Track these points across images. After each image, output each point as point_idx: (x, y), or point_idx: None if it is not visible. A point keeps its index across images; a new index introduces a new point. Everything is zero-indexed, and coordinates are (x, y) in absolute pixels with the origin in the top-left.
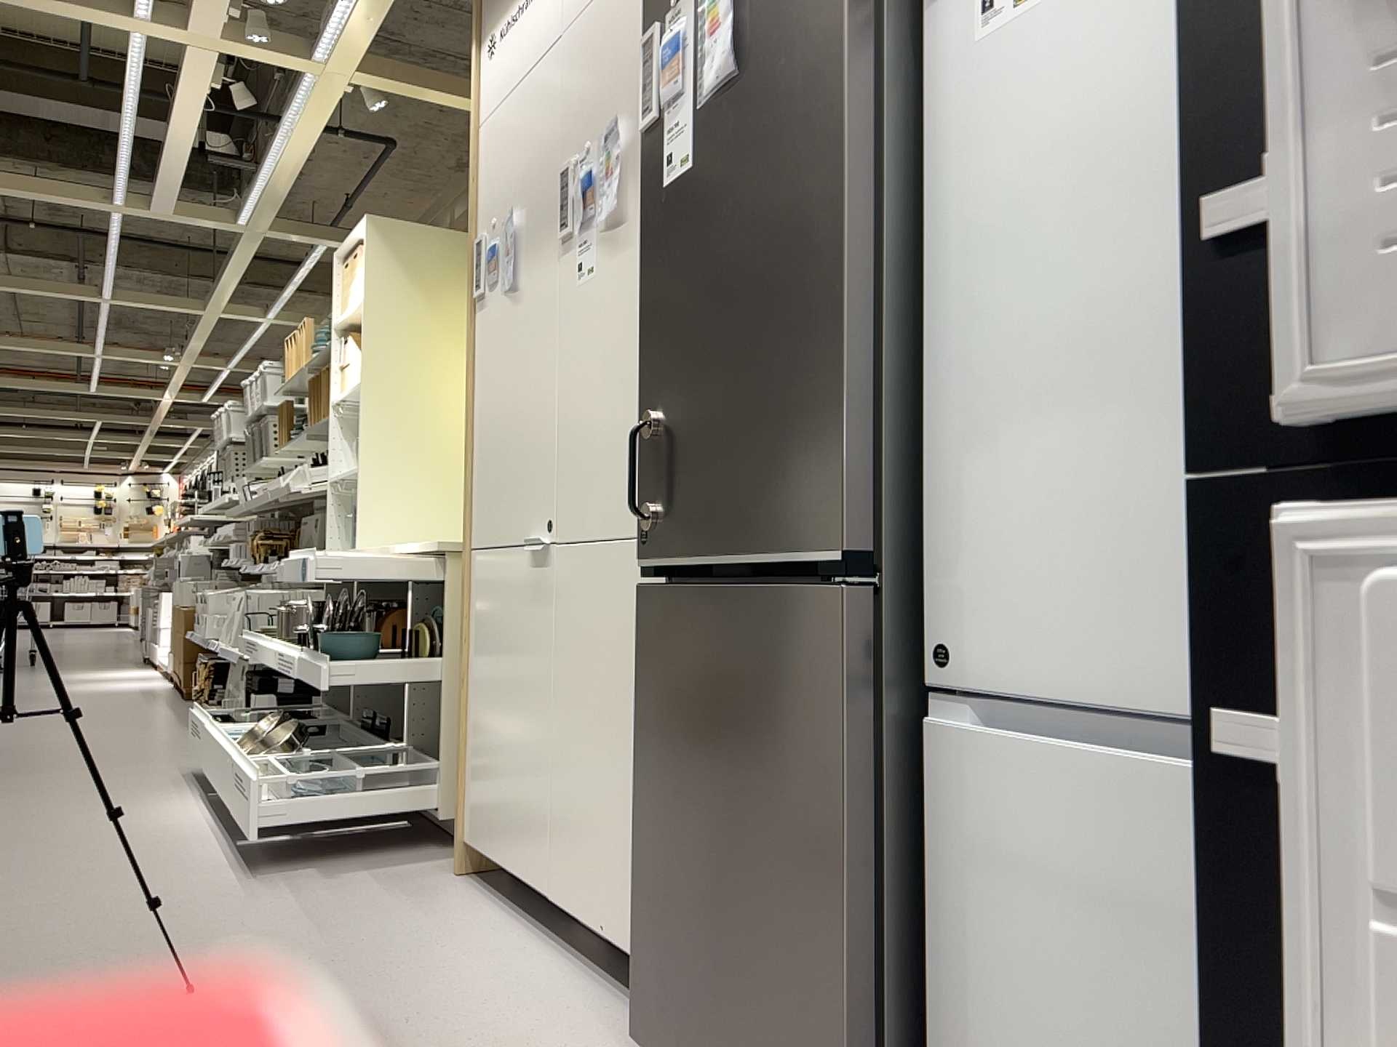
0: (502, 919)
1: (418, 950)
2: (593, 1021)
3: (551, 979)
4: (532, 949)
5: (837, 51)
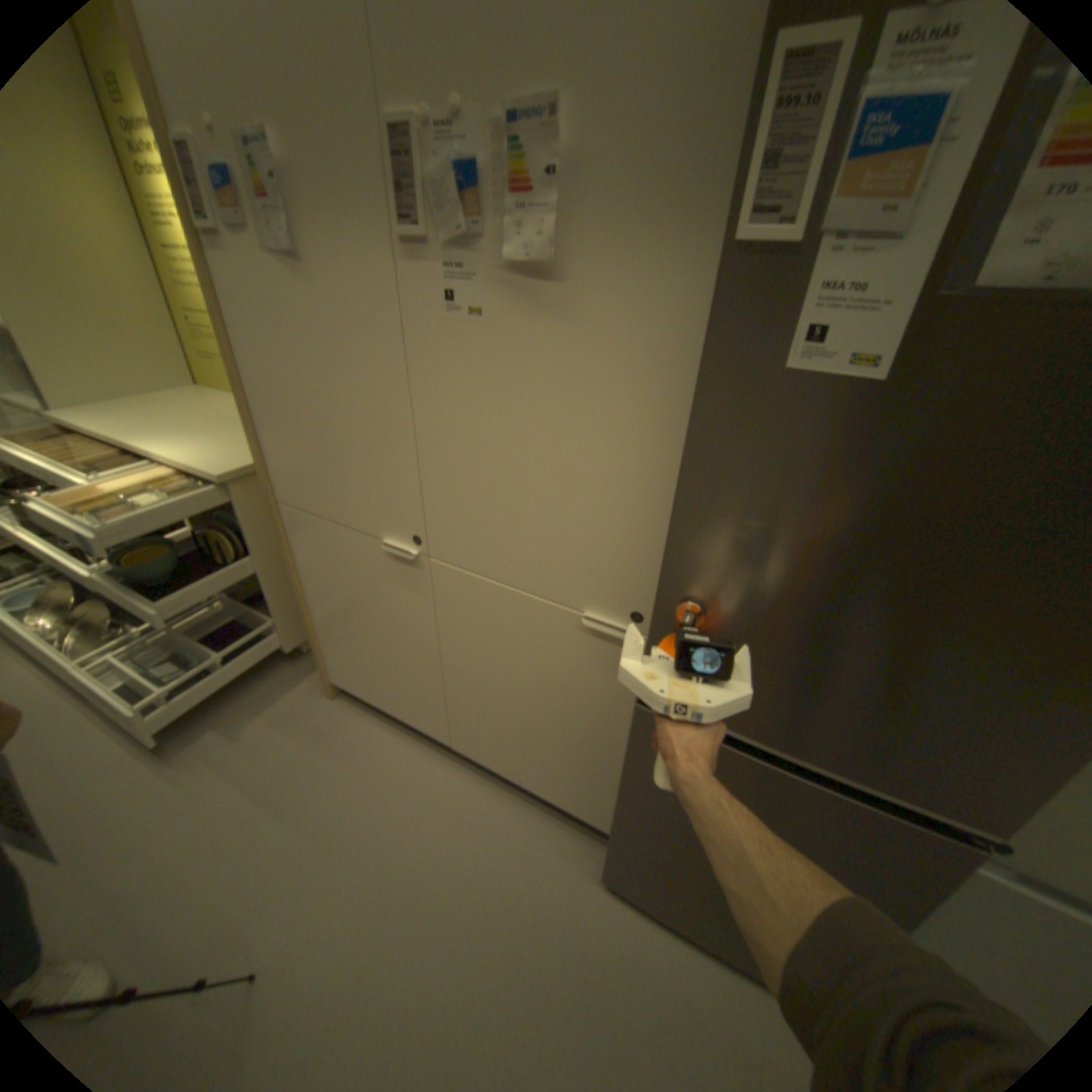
0: (403, 745)
1: (377, 813)
2: (544, 844)
3: (486, 807)
4: (449, 775)
5: None
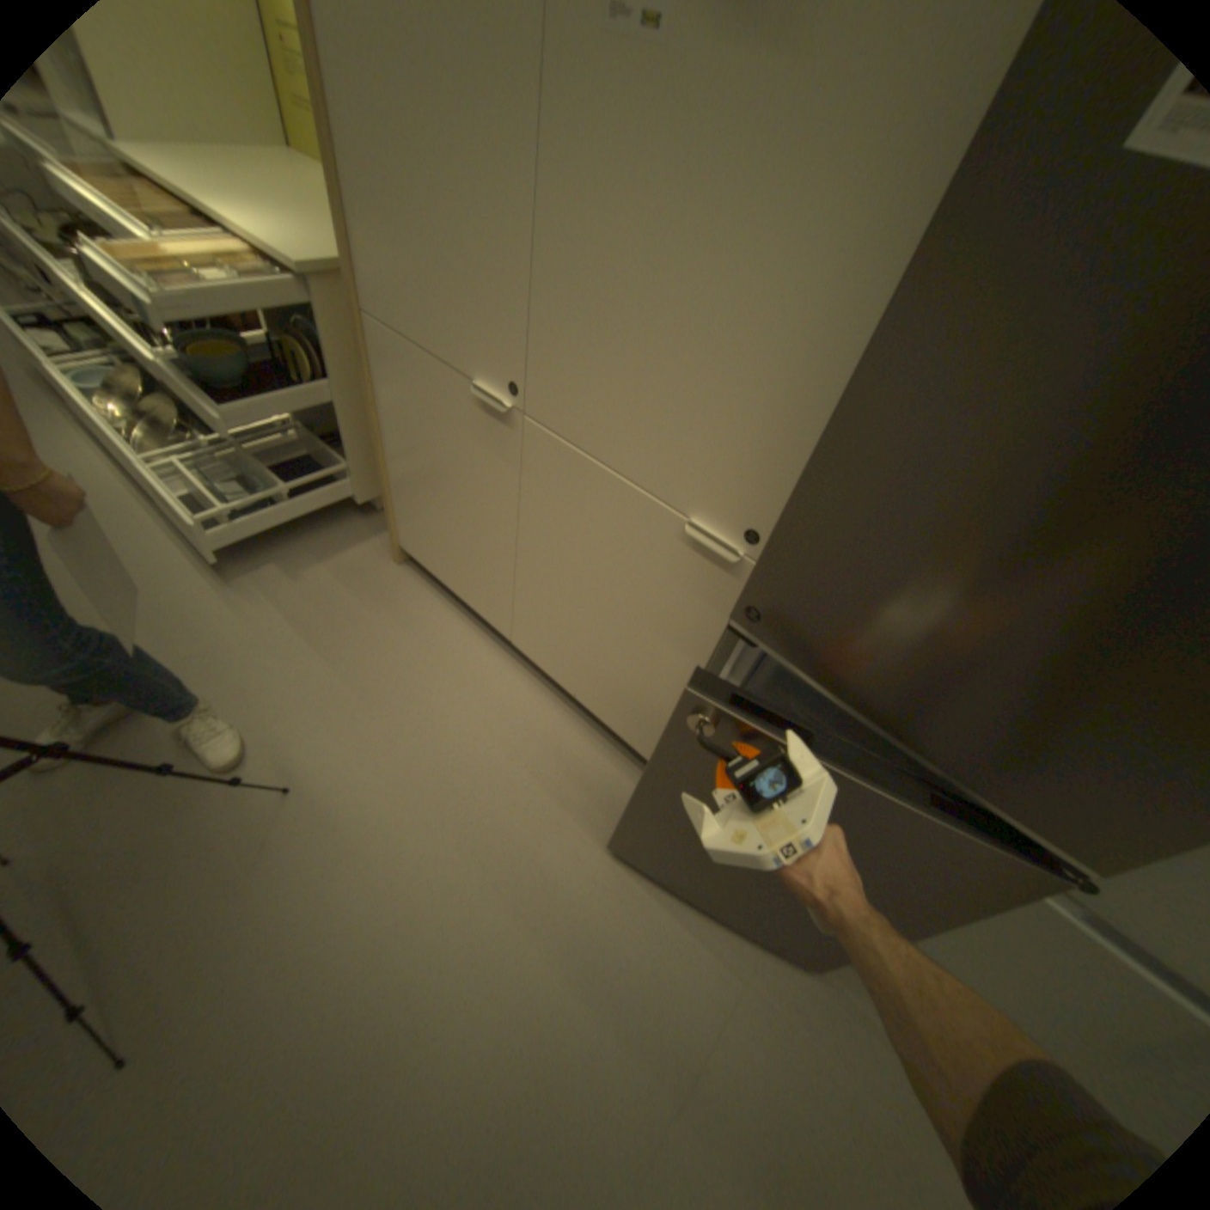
0: (464, 628)
1: (427, 684)
2: (586, 757)
3: (536, 708)
4: (505, 668)
5: None
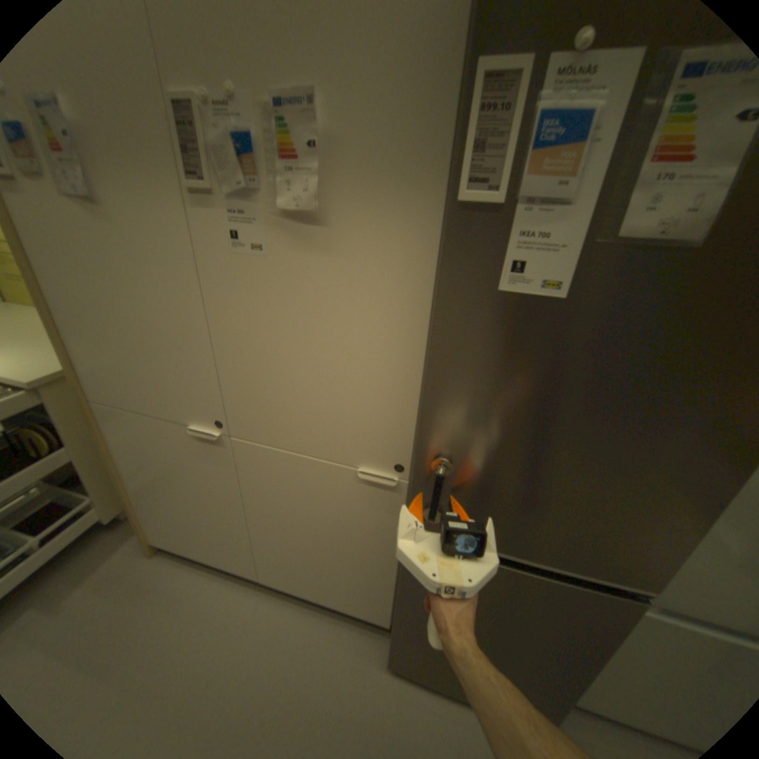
0: (216, 587)
1: (198, 652)
2: (340, 647)
3: (291, 626)
4: (258, 605)
5: None
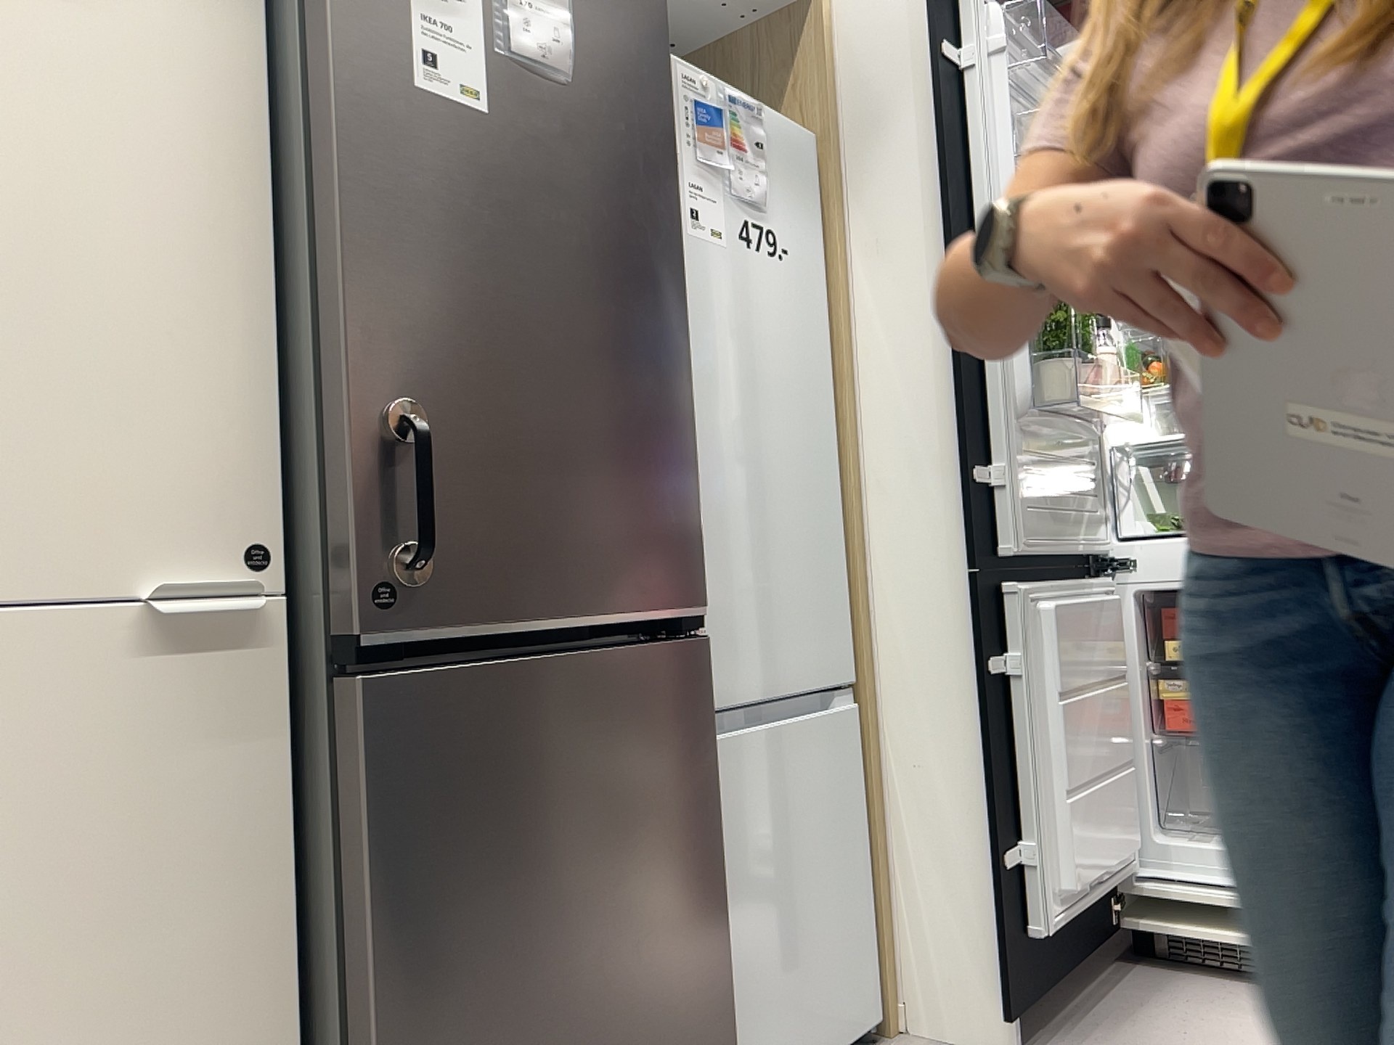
0: None
1: None
2: None
3: None
4: None
5: (670, 172)
